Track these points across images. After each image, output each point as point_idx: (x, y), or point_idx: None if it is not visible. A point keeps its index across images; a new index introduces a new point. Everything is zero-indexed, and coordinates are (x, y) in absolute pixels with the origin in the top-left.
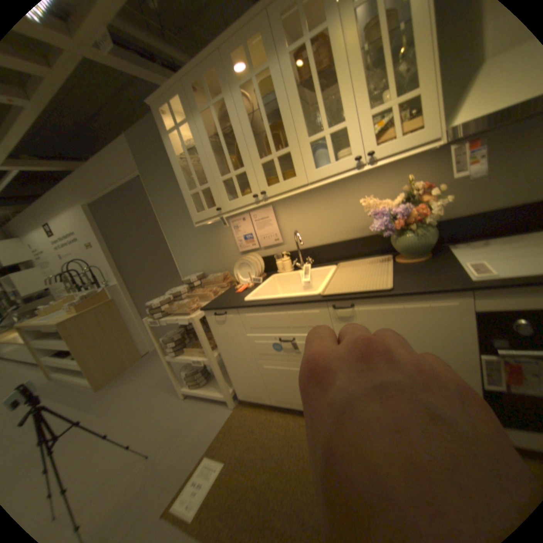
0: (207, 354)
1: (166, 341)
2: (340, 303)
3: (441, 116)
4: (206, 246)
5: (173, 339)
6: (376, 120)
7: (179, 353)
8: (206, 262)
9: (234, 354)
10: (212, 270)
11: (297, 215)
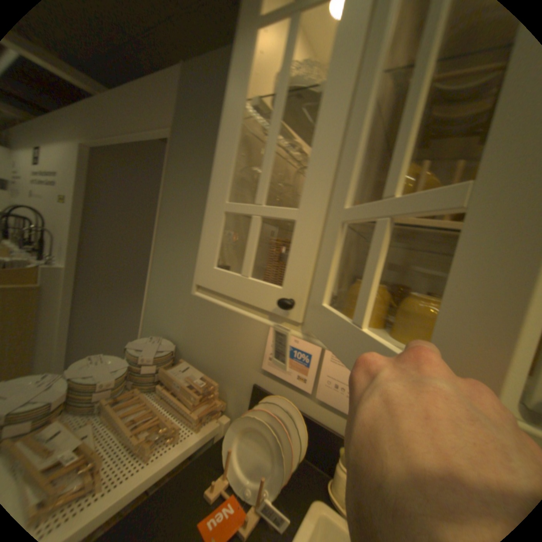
0: None
1: None
2: None
3: None
4: (205, 309)
5: None
6: None
7: None
8: (191, 333)
9: None
10: (192, 354)
11: None
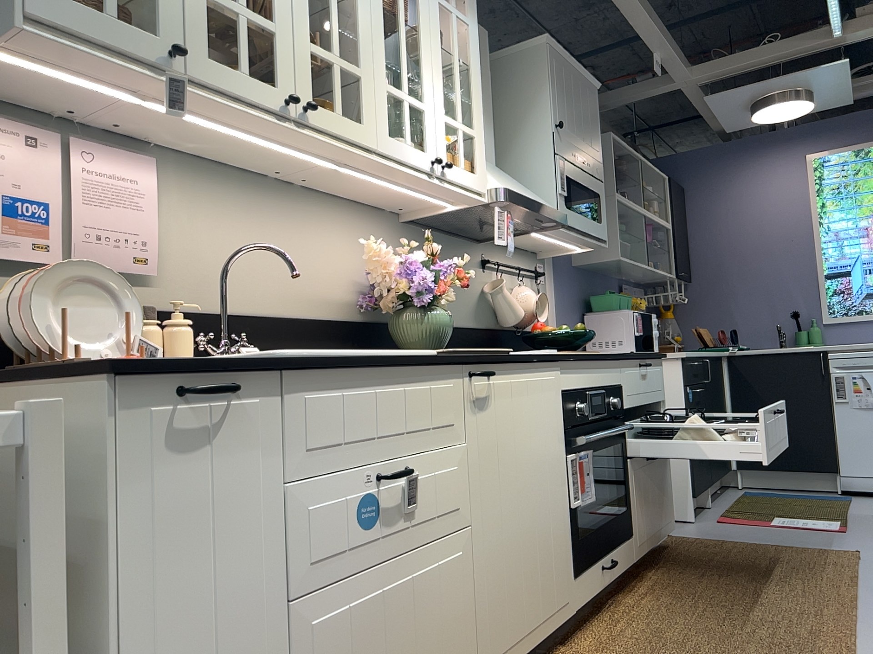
0: None
1: None
2: (478, 371)
3: (485, 173)
4: None
5: None
6: (441, 132)
7: None
8: None
9: (194, 623)
10: None
11: (207, 221)
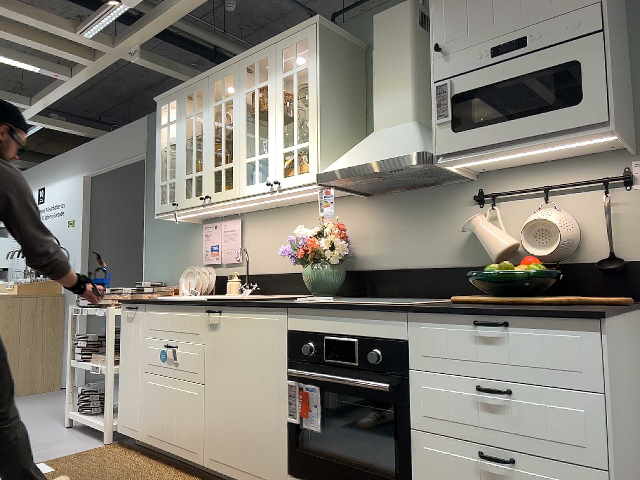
0: (108, 364)
1: (79, 340)
2: (212, 309)
3: (318, 165)
4: (176, 251)
5: (86, 340)
6: (288, 157)
7: (85, 361)
8: (171, 271)
9: (129, 364)
10: (173, 283)
11: (259, 236)
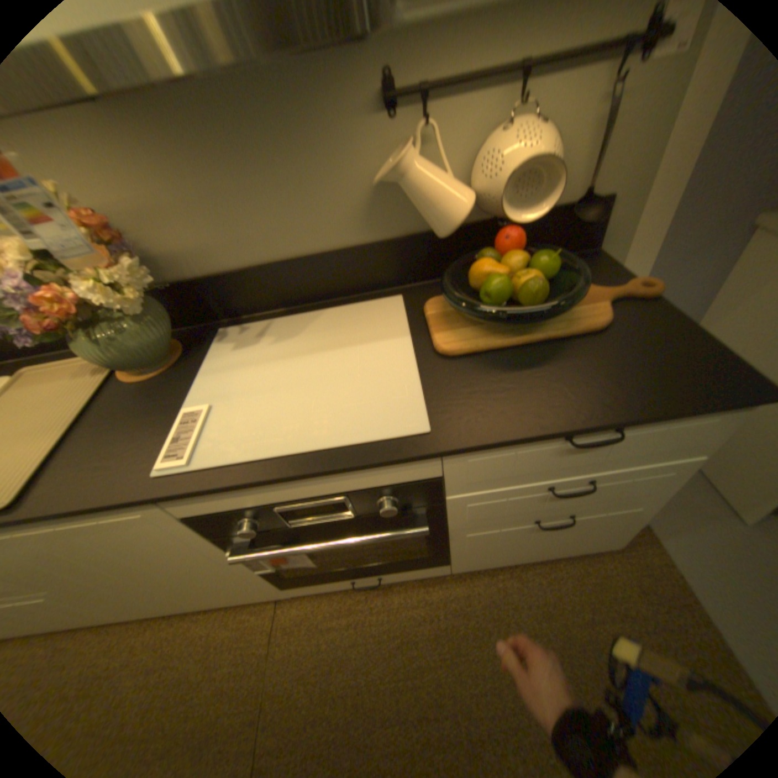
0: None
1: None
2: None
3: None
4: None
5: None
6: None
7: None
8: None
9: None
10: None
11: None
